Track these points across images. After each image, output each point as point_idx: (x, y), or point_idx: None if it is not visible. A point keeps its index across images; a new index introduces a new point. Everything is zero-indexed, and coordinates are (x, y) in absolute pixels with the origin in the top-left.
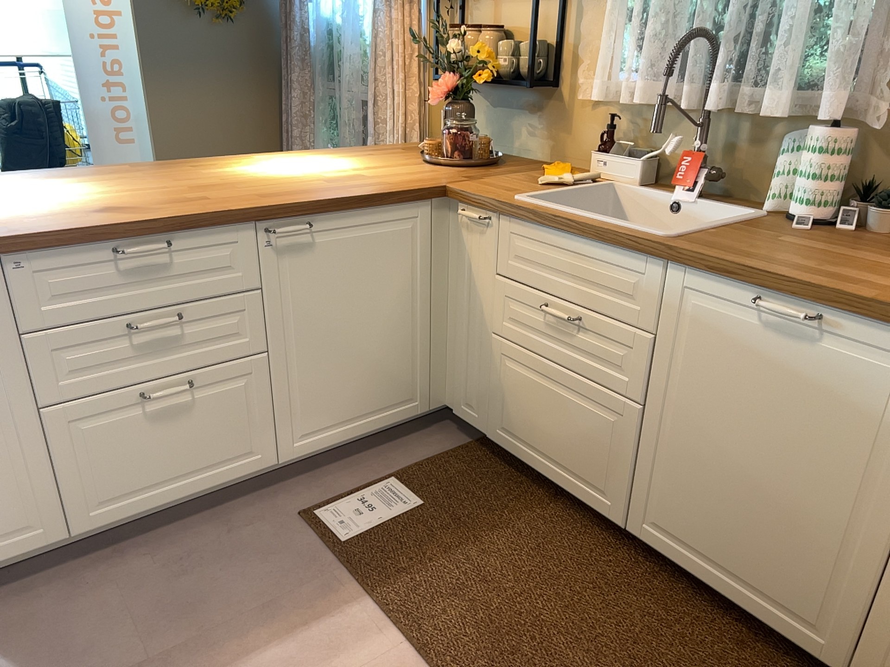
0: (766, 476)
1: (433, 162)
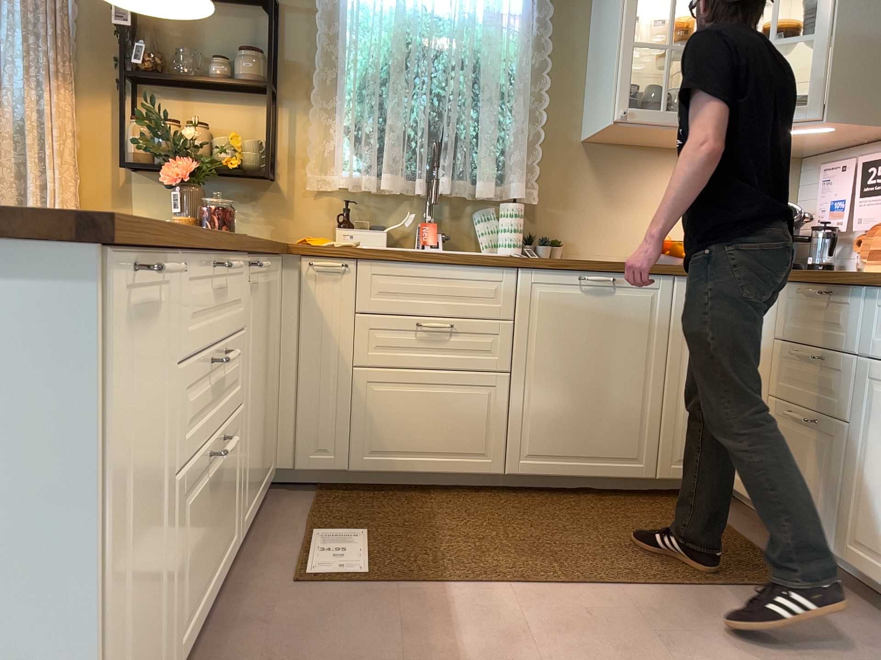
0: (599, 381)
1: None
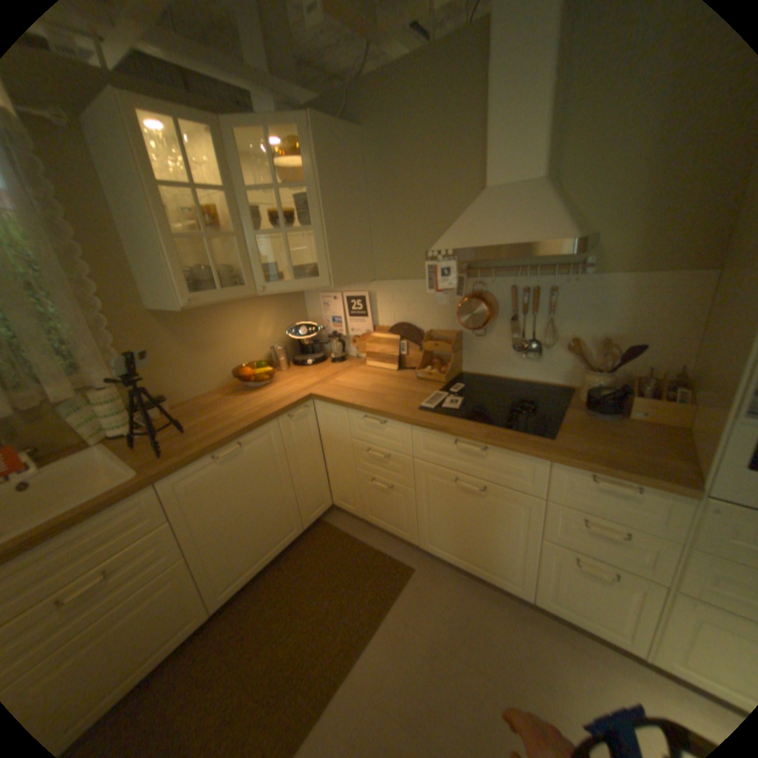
0: (252, 510)
1: None
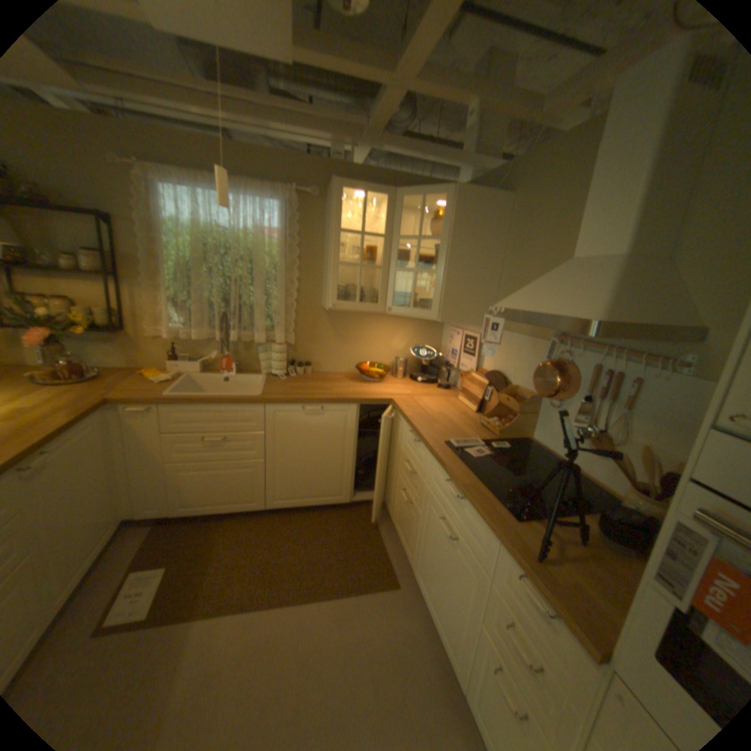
0: (316, 460)
1: (54, 385)
